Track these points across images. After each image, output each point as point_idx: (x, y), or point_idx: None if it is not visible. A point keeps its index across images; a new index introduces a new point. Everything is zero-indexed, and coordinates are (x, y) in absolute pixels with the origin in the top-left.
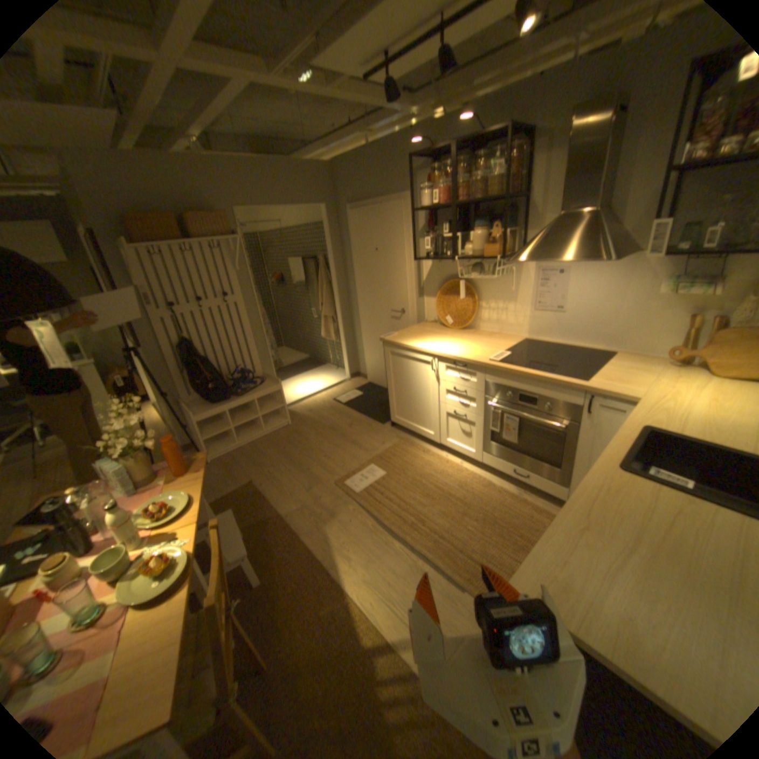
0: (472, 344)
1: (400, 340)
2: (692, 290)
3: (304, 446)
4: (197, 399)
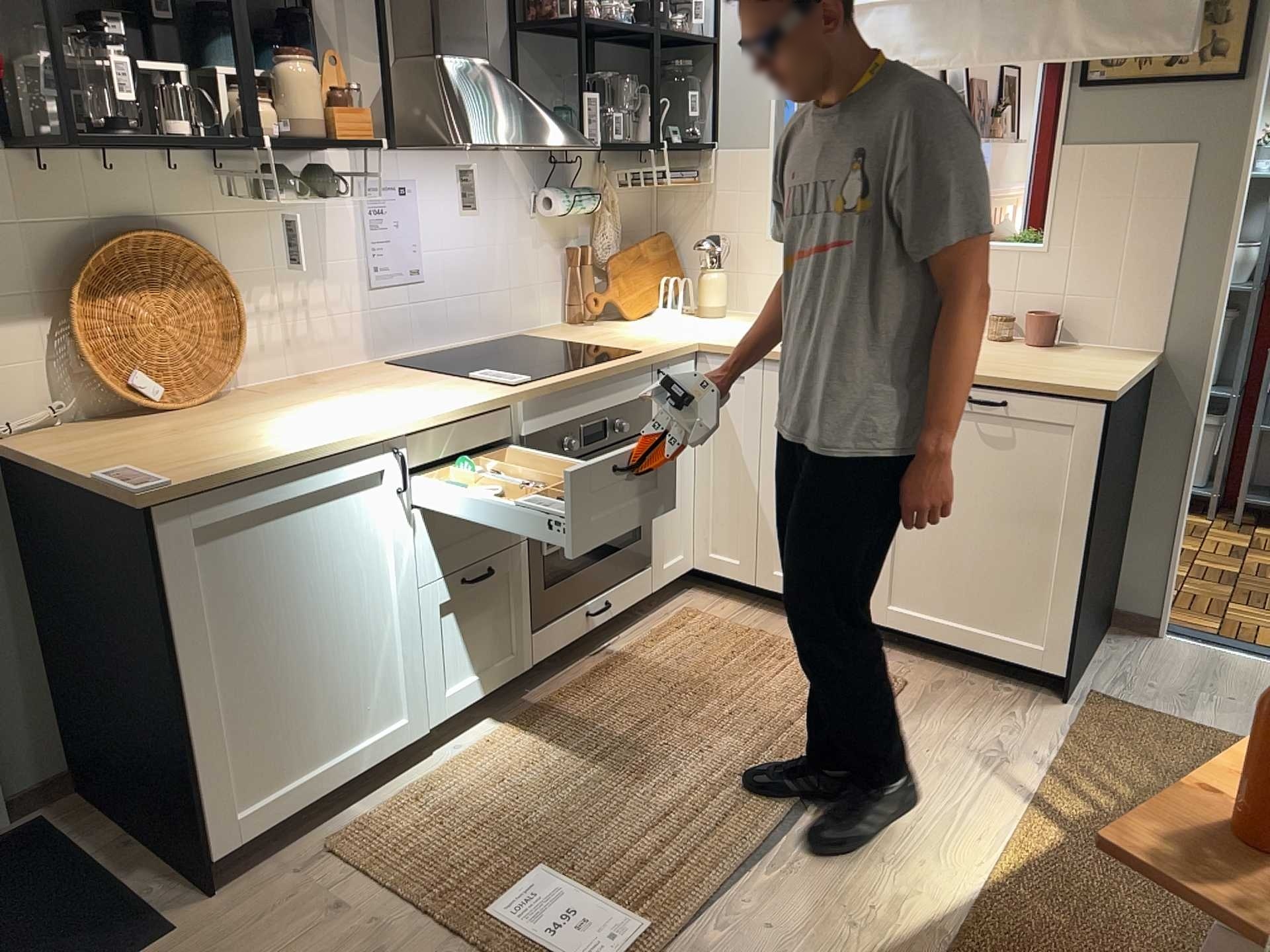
0: (382, 395)
1: (223, 462)
2: (583, 207)
3: None
4: None
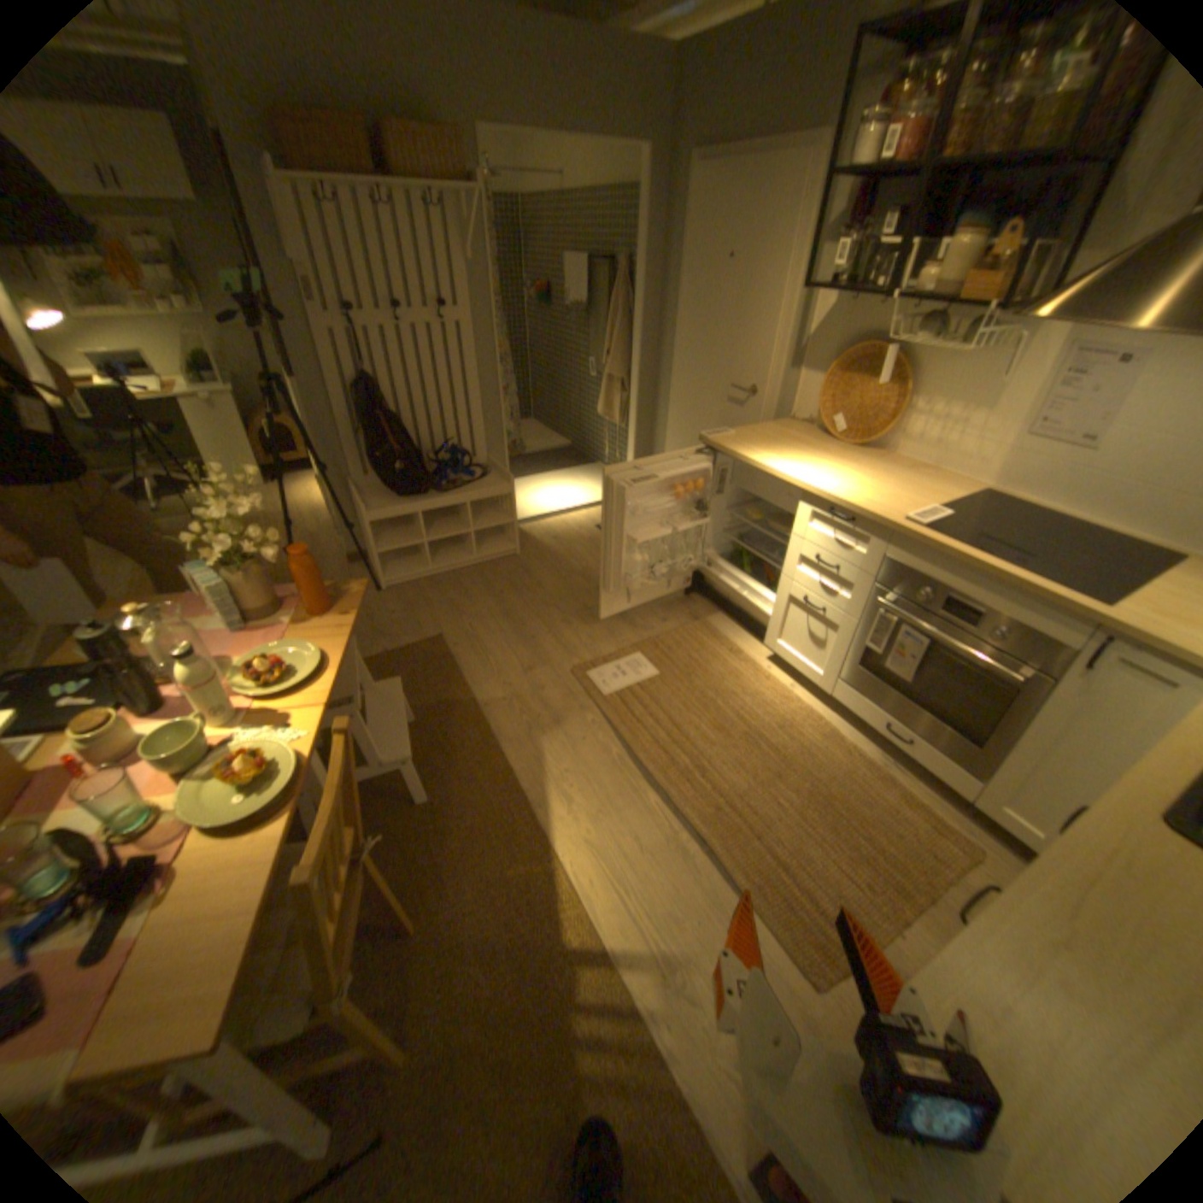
0: (875, 481)
1: (736, 446)
2: None
3: (534, 597)
4: (376, 485)
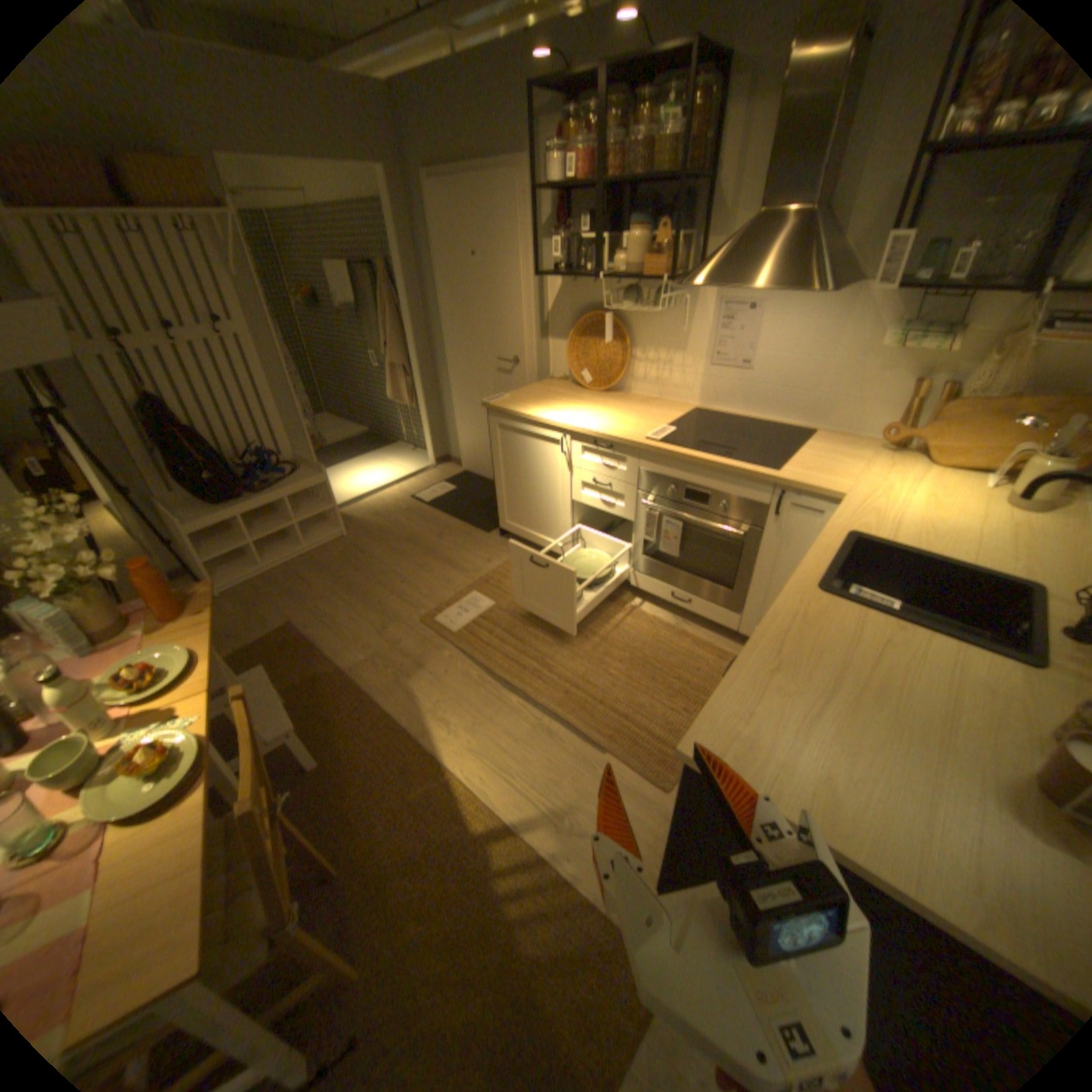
0: (621, 416)
1: (514, 406)
2: (923, 343)
3: (370, 568)
4: (184, 498)
